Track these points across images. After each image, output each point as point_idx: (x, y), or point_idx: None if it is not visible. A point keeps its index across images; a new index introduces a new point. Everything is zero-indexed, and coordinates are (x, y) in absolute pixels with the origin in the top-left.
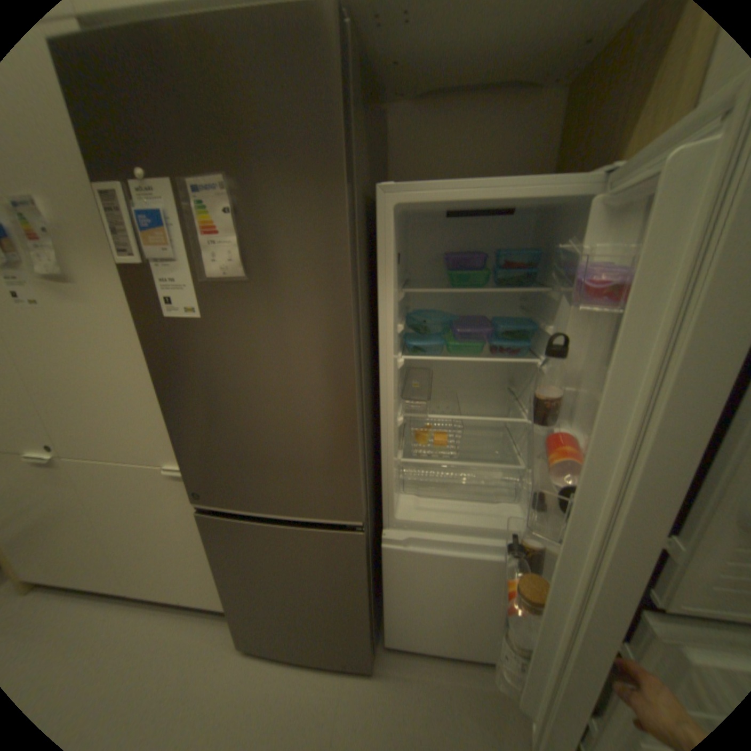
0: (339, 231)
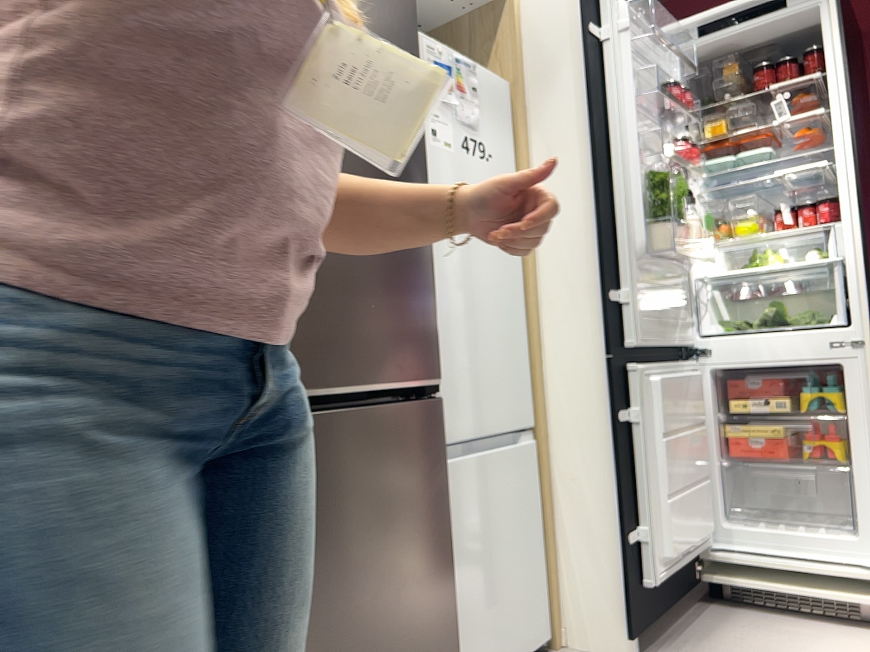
0: (415, 45)
